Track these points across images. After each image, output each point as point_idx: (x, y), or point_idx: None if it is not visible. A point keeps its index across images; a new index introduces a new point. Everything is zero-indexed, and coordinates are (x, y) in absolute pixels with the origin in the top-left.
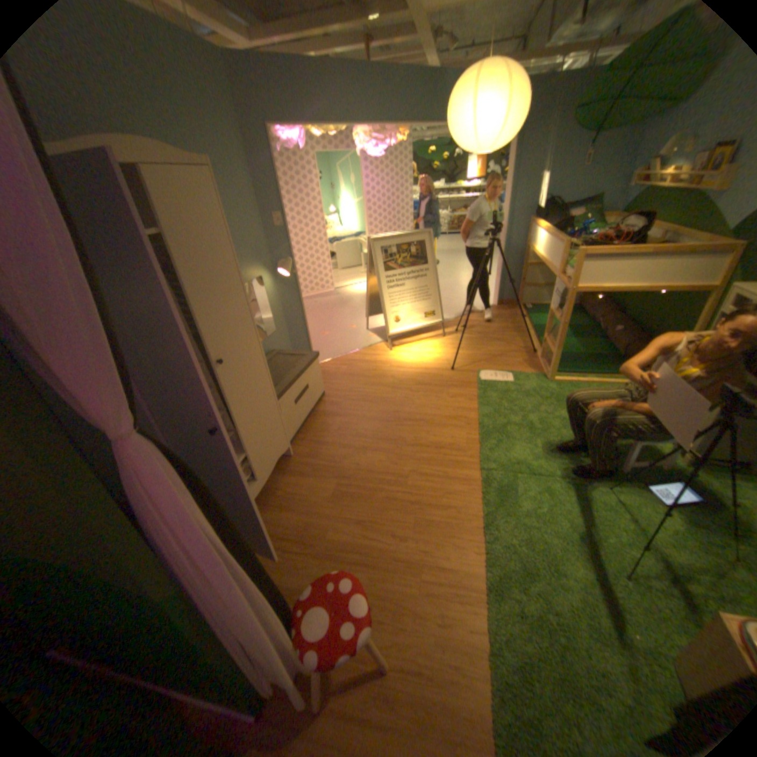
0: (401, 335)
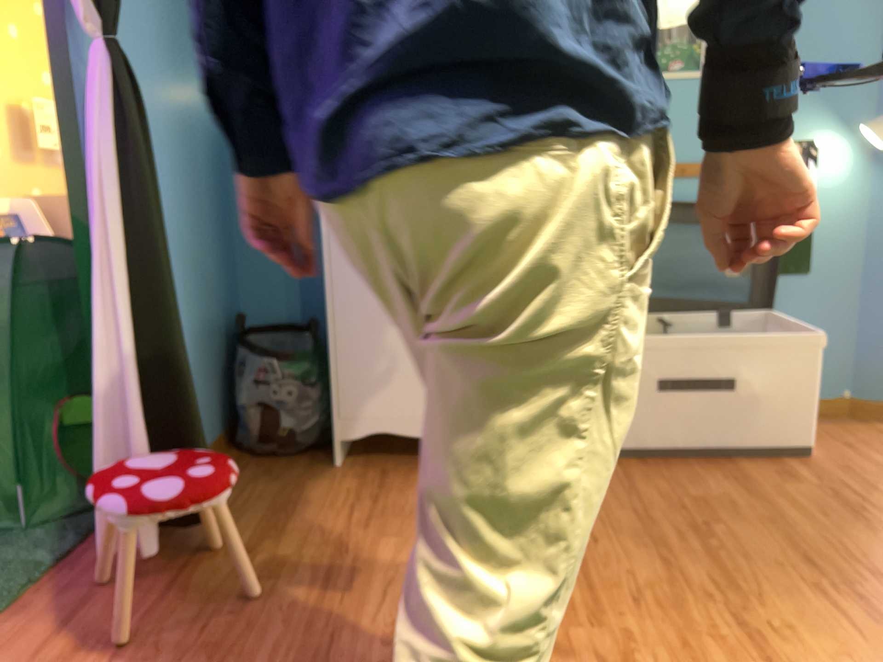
0: None
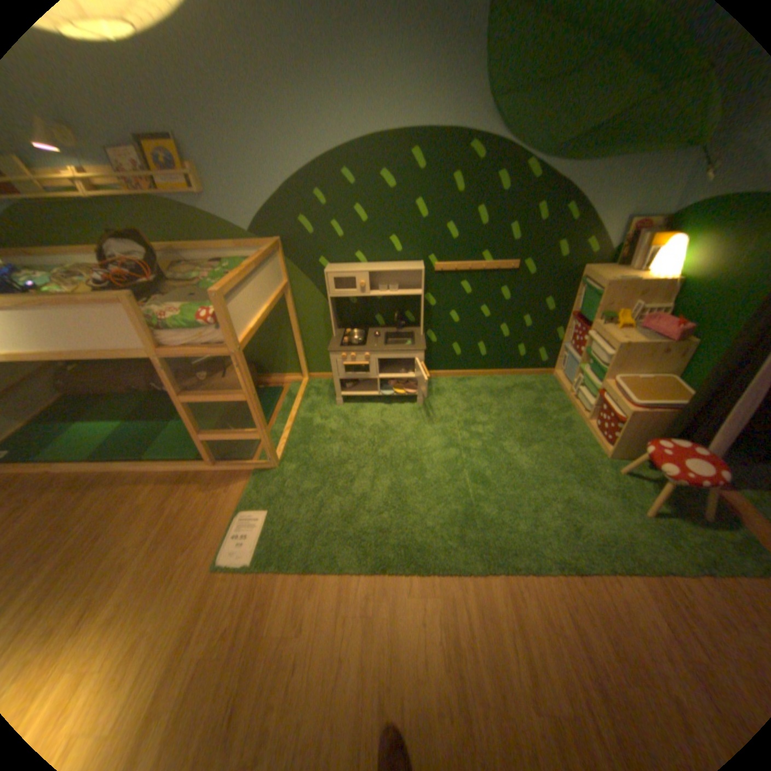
0: None
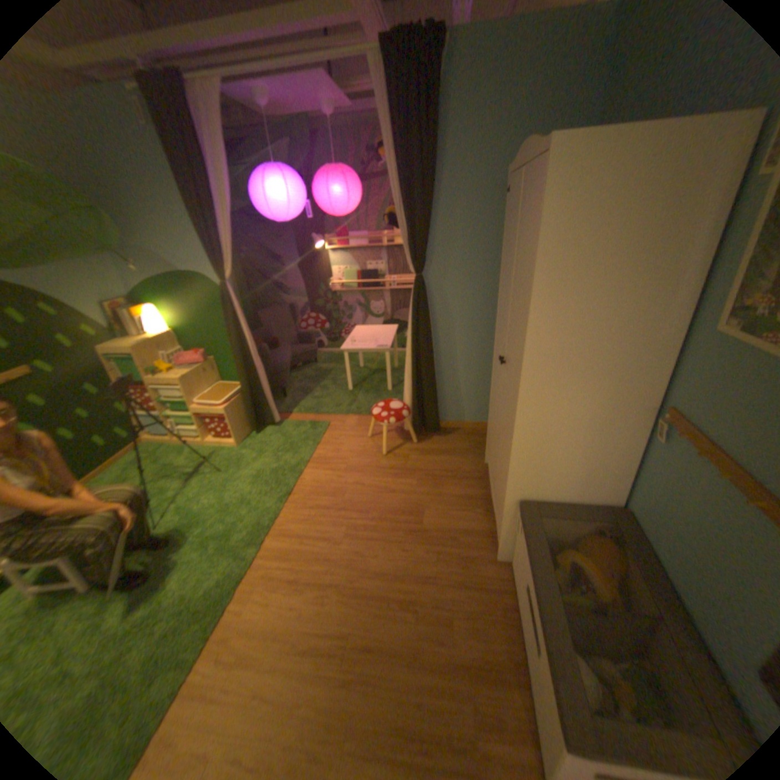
0: None
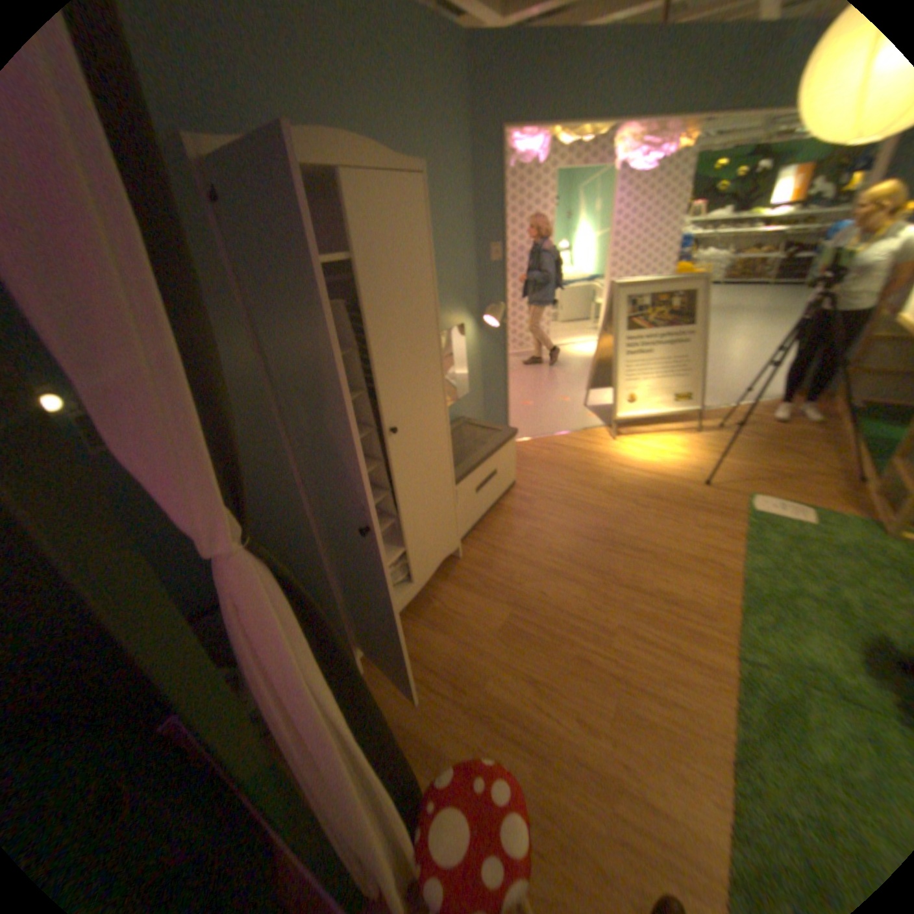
0: (632, 420)
